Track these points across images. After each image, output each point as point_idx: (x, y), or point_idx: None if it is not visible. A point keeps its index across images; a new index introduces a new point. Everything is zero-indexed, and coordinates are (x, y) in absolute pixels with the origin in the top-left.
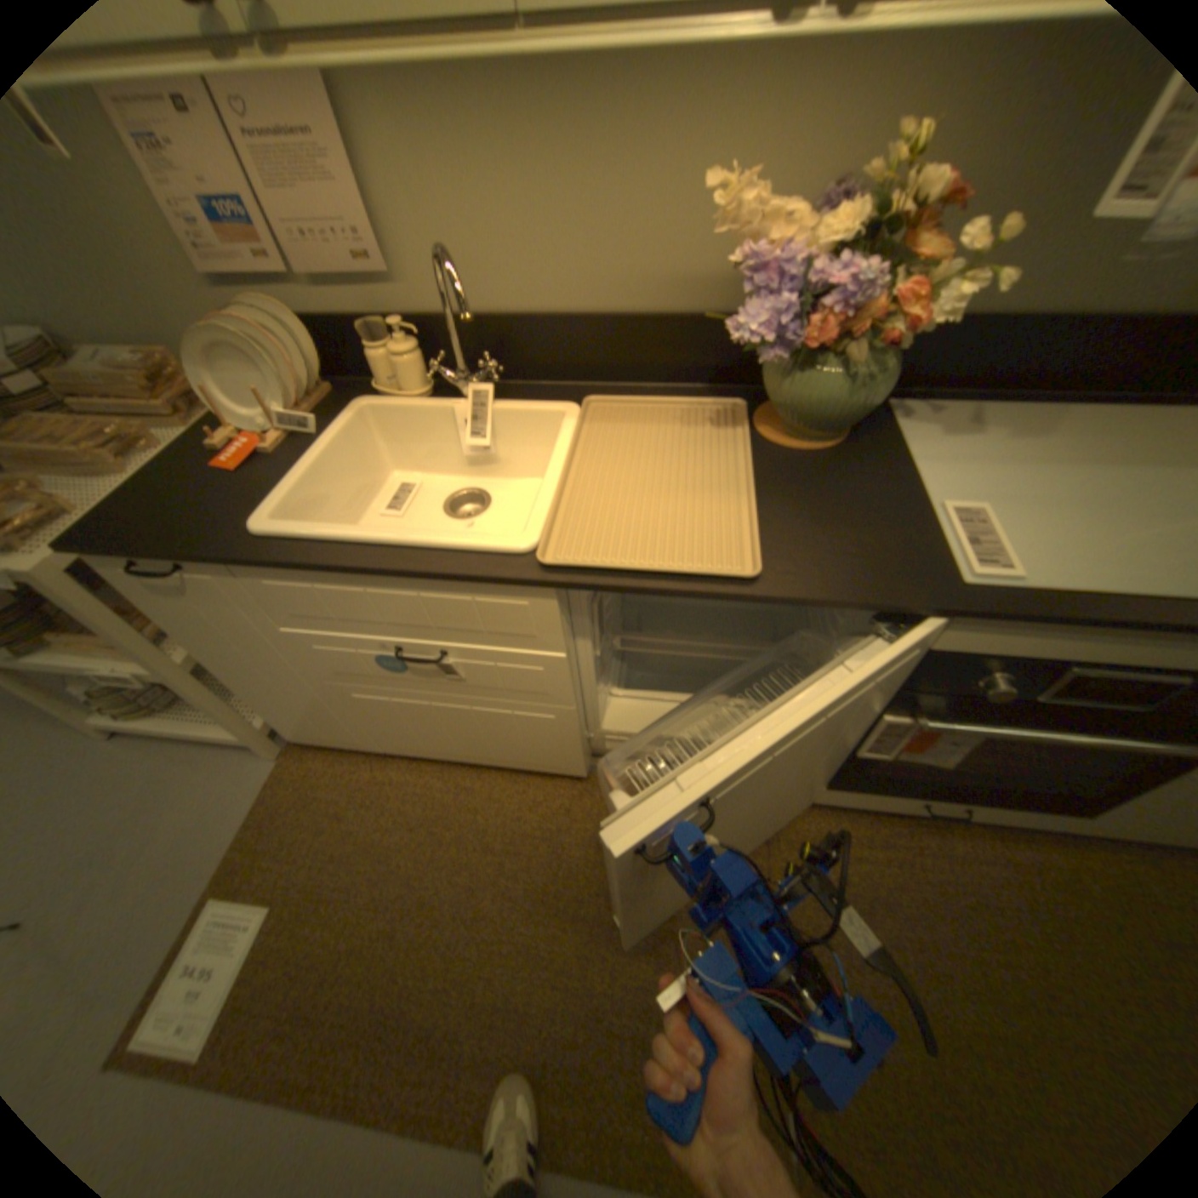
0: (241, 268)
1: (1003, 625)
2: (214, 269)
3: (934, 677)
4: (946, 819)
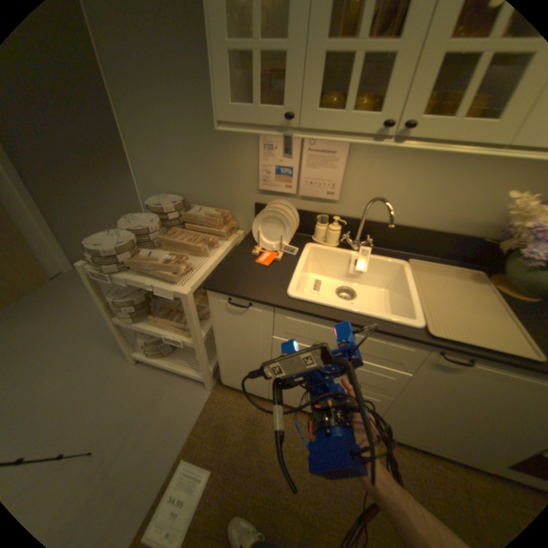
0: (278, 189)
1: None
2: (266, 188)
3: None
4: None
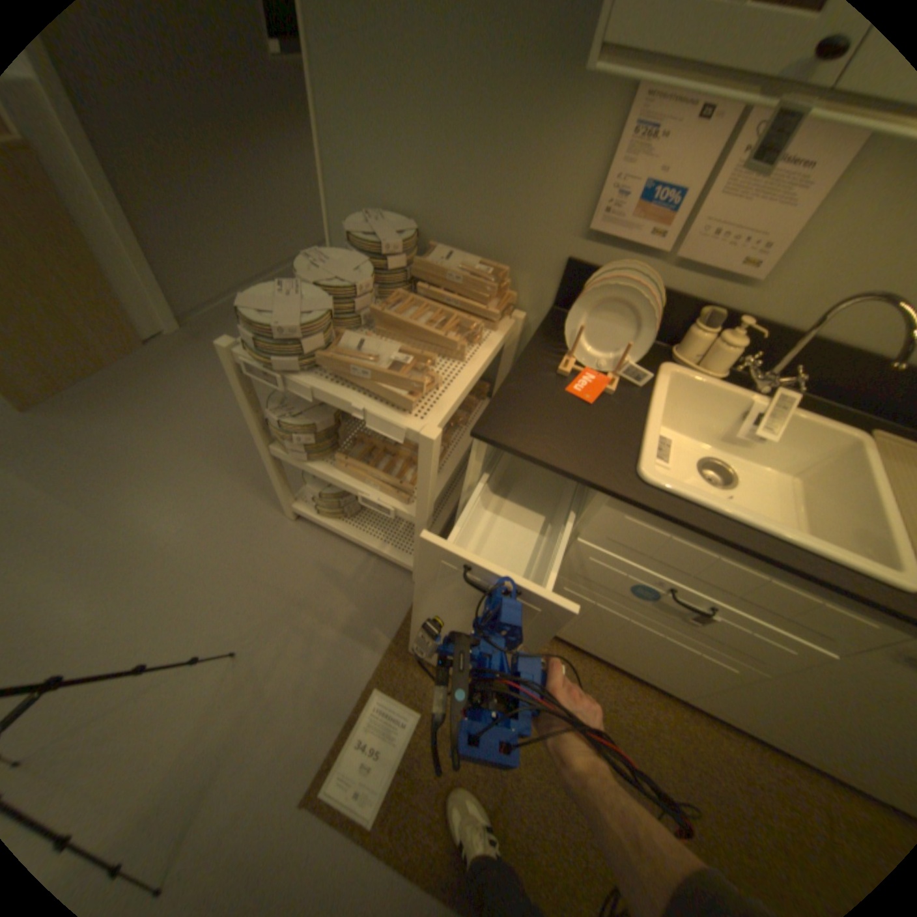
0: (631, 235)
1: None
2: (604, 228)
3: None
4: None
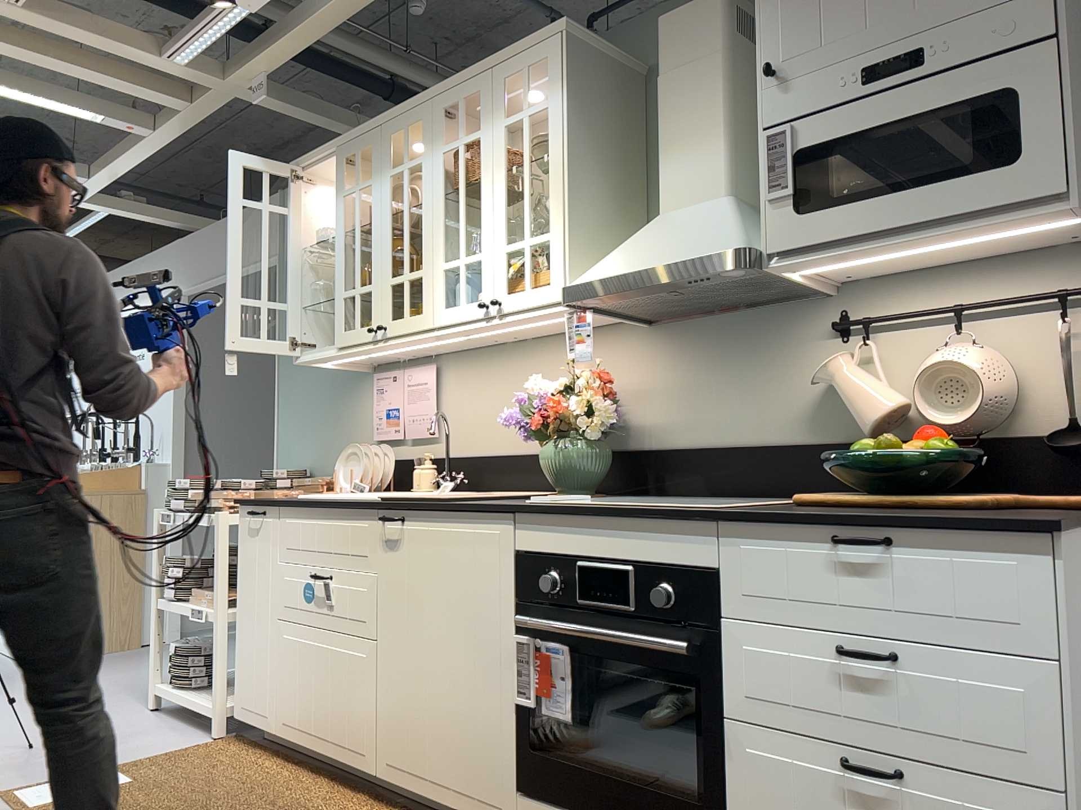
0: (388, 437)
1: (533, 523)
2: (379, 438)
3: (524, 581)
4: None
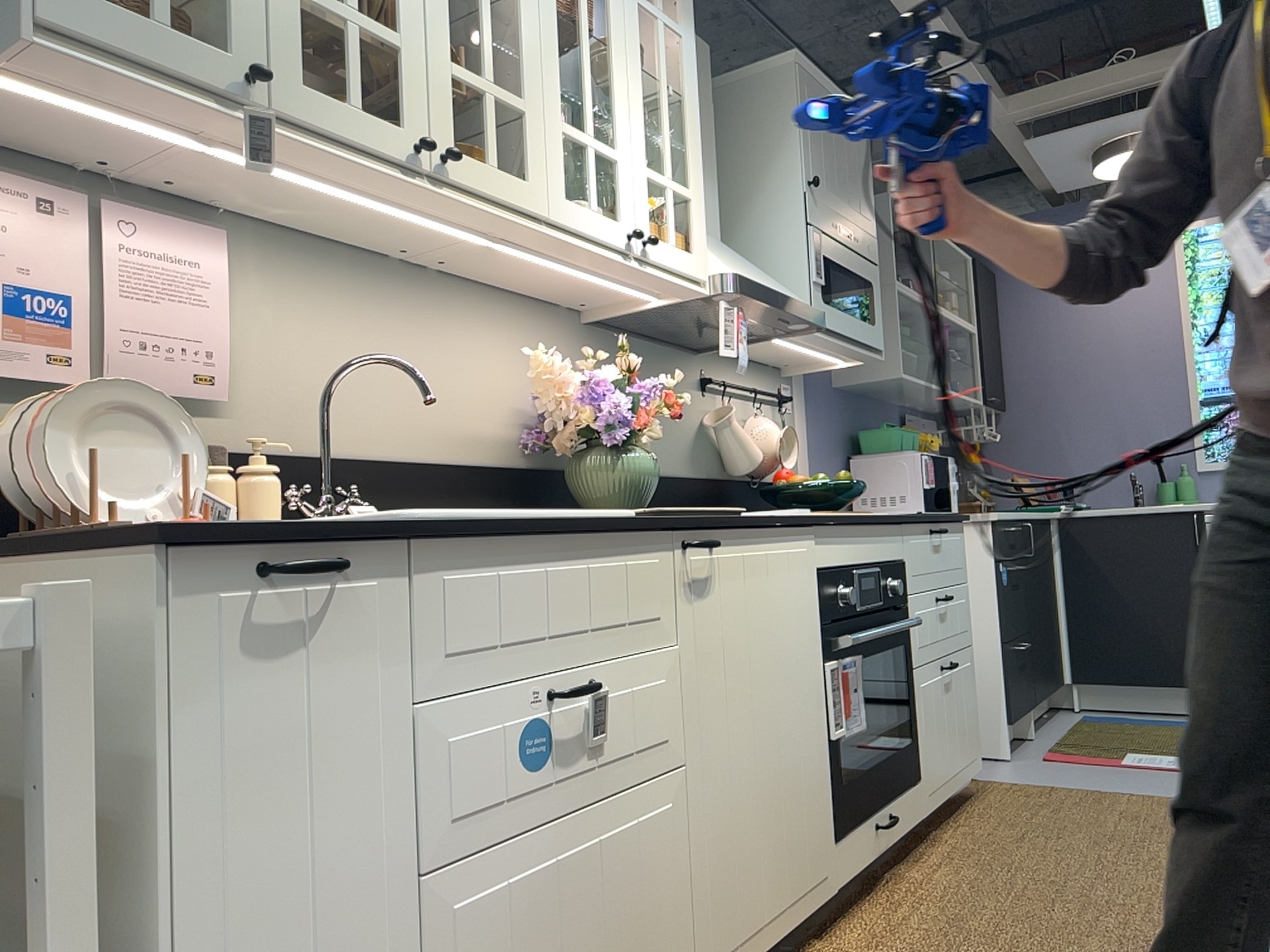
0: (10, 372)
1: (828, 535)
2: None
3: (826, 601)
4: (888, 848)
